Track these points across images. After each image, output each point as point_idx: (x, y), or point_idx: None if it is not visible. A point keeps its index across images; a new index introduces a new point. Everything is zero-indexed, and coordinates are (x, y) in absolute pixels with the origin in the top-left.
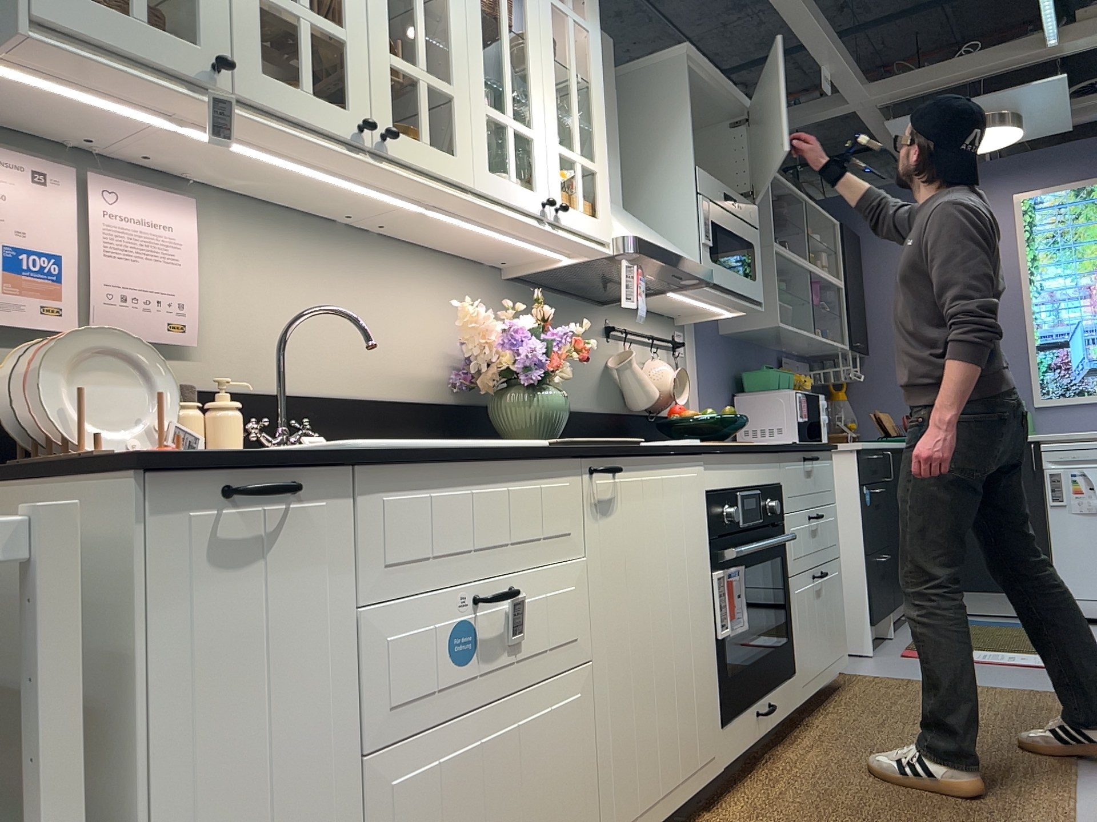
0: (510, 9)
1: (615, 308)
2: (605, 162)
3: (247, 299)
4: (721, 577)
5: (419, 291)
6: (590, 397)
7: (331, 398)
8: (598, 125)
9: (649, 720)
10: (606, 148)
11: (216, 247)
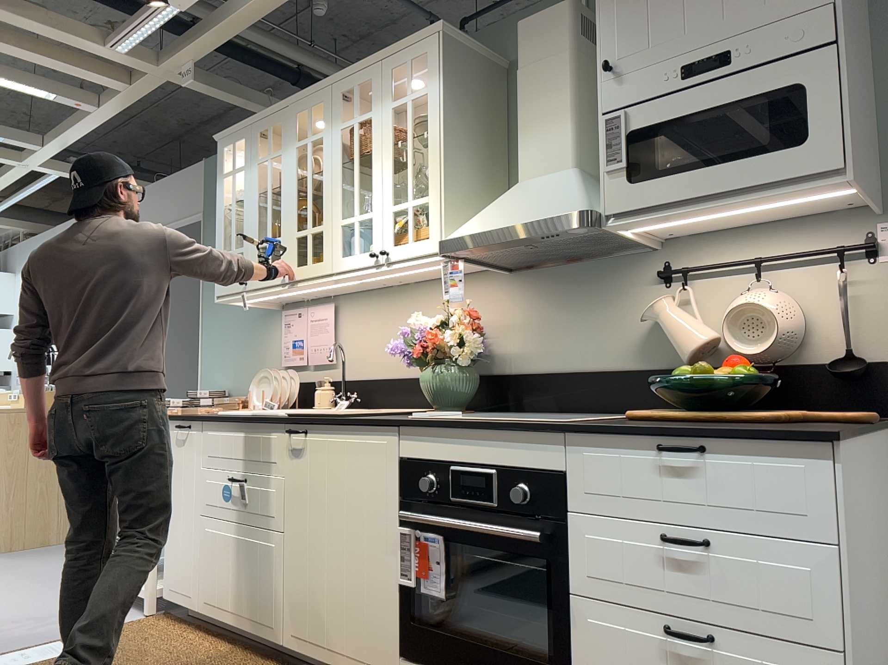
0: (375, 137)
1: (679, 245)
2: (435, 188)
3: (354, 337)
4: (405, 533)
5: (436, 306)
6: (622, 354)
7: (384, 379)
8: (429, 163)
9: (318, 592)
10: (441, 173)
11: (345, 318)
